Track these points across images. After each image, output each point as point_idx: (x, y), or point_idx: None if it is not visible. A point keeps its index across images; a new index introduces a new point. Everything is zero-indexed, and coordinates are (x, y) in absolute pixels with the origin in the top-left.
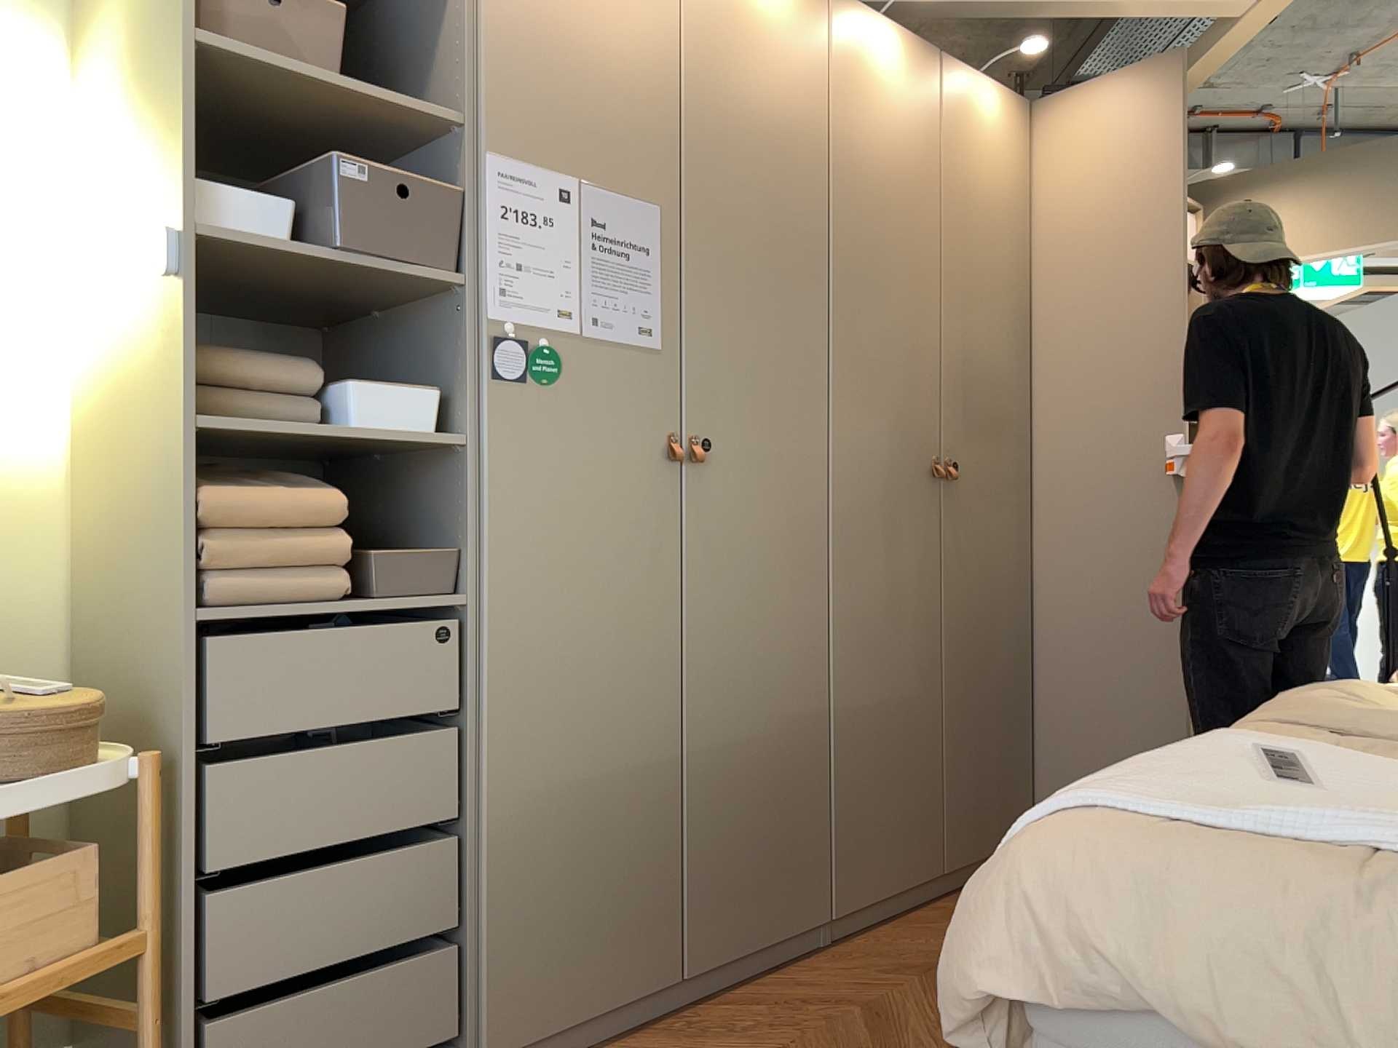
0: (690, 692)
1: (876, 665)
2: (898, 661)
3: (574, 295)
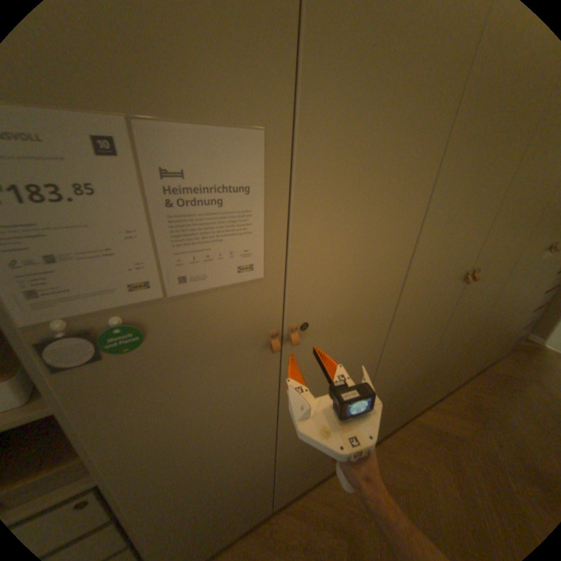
0: (281, 438)
1: (394, 379)
2: (407, 372)
3: (149, 264)
